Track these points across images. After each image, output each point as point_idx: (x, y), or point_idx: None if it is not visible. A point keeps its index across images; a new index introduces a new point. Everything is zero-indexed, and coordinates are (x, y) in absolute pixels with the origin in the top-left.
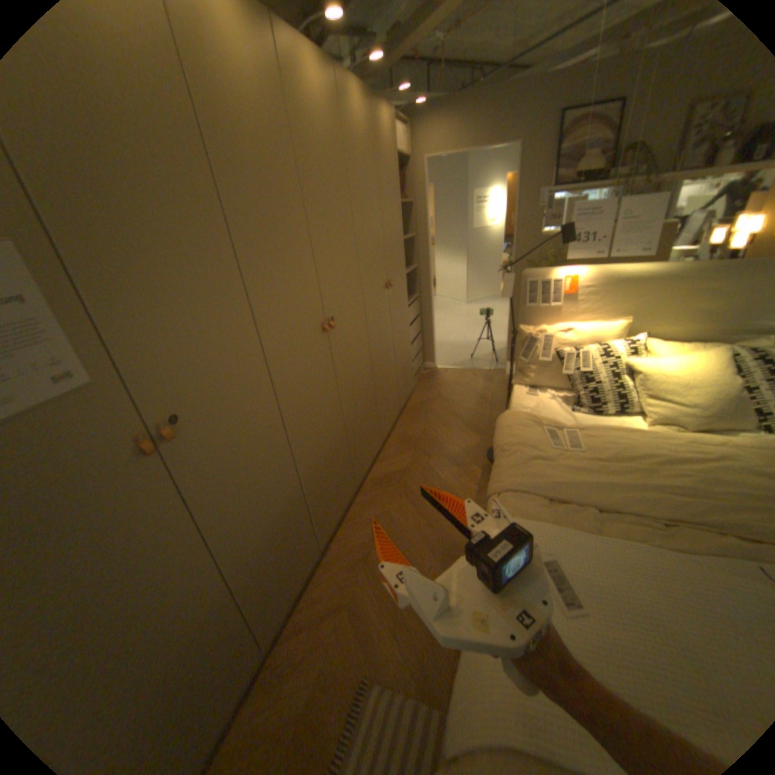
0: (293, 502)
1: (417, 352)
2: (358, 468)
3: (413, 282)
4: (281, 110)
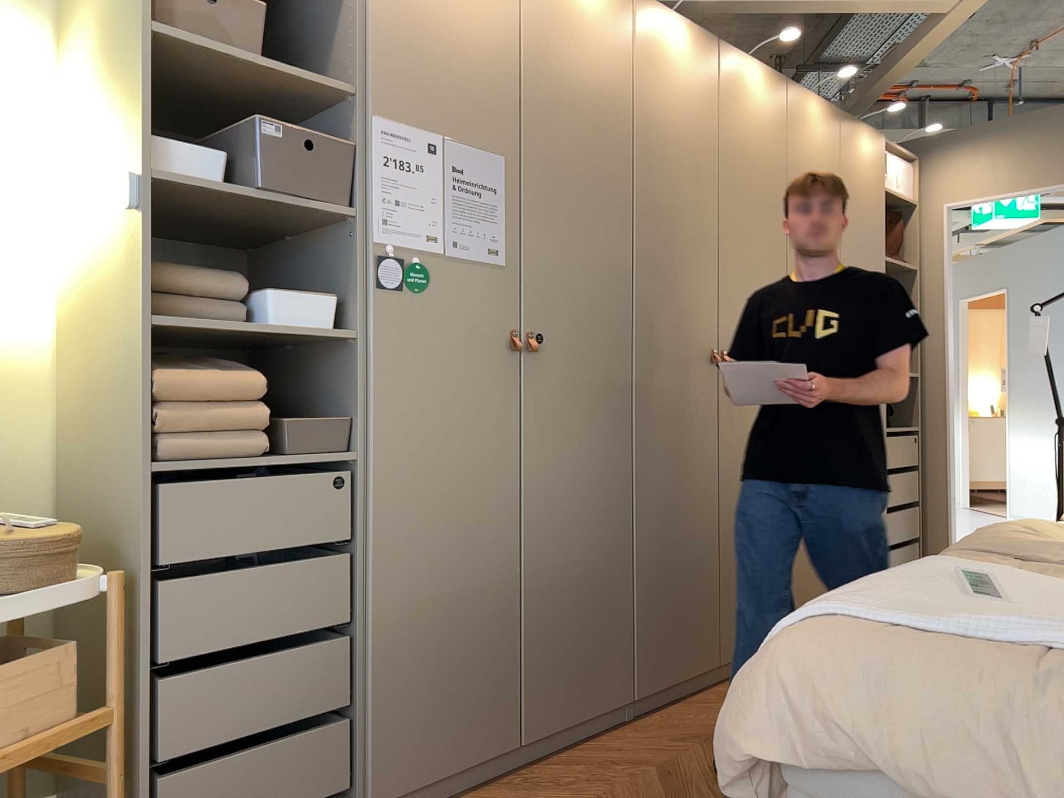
0: (618, 561)
1: (906, 534)
2: (731, 631)
3: (909, 402)
4: (713, 115)
